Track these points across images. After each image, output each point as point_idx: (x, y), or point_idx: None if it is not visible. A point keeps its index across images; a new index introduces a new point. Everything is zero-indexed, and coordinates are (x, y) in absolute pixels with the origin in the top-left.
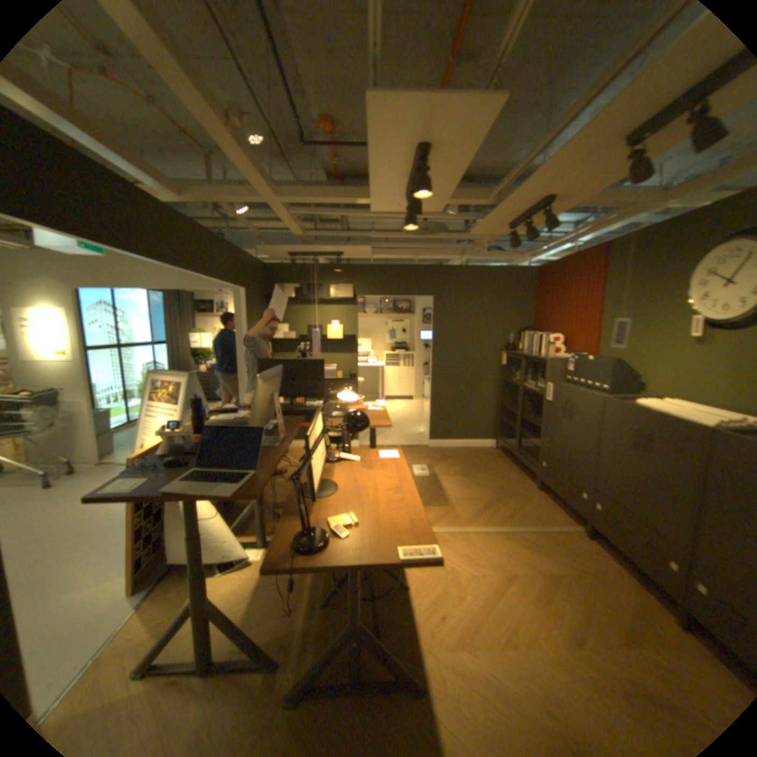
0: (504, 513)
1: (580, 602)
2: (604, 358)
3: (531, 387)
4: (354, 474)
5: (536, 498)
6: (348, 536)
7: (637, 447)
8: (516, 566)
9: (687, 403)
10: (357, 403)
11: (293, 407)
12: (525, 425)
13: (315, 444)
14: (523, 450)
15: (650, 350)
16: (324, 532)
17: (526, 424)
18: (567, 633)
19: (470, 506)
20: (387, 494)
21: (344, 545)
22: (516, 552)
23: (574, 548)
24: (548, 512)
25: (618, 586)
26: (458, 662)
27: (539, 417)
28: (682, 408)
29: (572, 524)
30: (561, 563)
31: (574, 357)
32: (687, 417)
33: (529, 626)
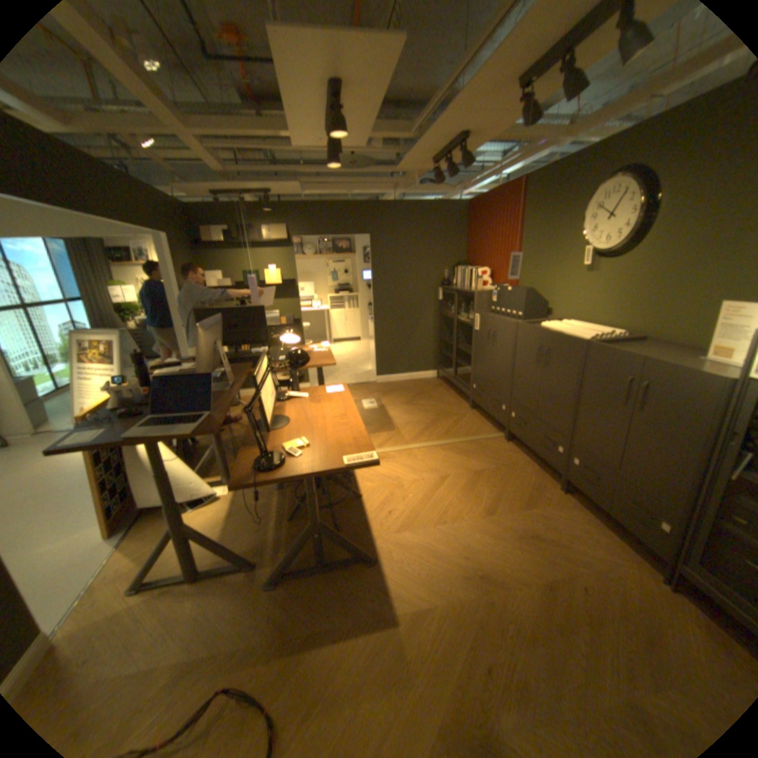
0: (441, 430)
1: (495, 486)
2: (519, 288)
3: (464, 319)
4: (304, 408)
5: (468, 415)
6: (301, 455)
7: (539, 362)
8: (448, 468)
9: (577, 323)
10: (303, 347)
11: (239, 355)
12: (460, 354)
13: (263, 383)
14: (459, 377)
15: (555, 279)
16: (281, 454)
17: (461, 354)
18: (483, 507)
19: (413, 428)
20: (334, 420)
21: (298, 461)
22: (449, 458)
23: (494, 449)
24: (477, 425)
25: (524, 471)
26: (401, 539)
27: (471, 346)
28: (573, 326)
29: (495, 432)
30: (484, 461)
31: (497, 289)
32: (573, 333)
33: (455, 507)
